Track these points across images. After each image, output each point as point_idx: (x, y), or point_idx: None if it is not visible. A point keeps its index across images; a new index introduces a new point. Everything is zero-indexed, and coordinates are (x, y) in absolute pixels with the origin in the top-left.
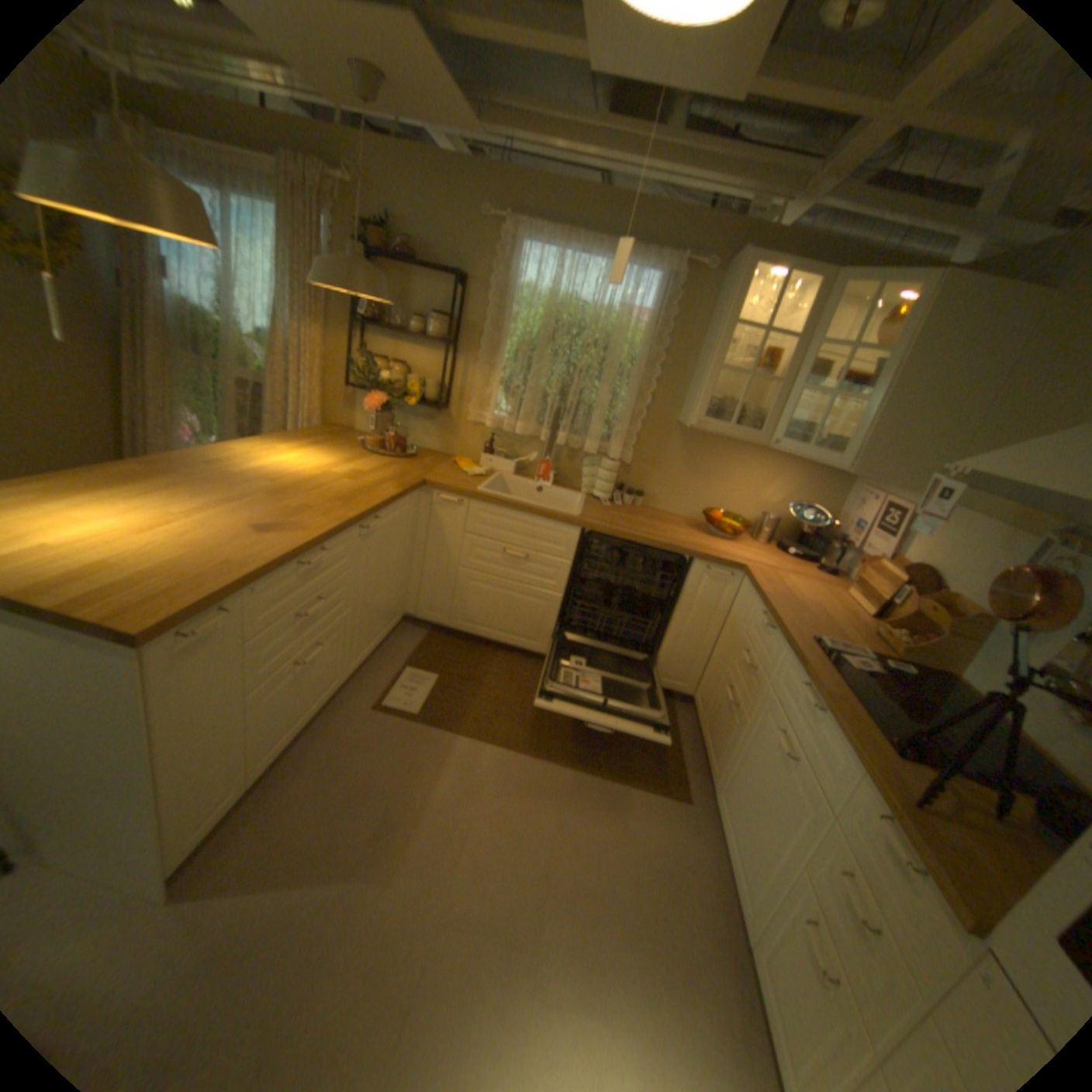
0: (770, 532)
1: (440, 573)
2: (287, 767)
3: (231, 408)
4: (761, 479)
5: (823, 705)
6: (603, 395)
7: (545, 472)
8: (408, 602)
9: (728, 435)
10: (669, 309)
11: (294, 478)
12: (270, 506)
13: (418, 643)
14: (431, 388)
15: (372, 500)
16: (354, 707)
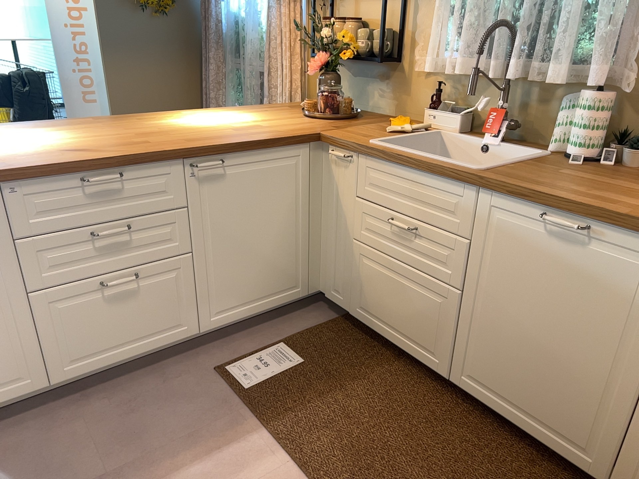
0: None
1: (340, 245)
2: (111, 387)
3: (255, 98)
4: None
5: None
6: None
7: (495, 123)
8: (321, 278)
9: None
10: None
11: (187, 128)
12: (122, 140)
13: (318, 324)
14: (377, 39)
15: (220, 142)
16: (204, 361)
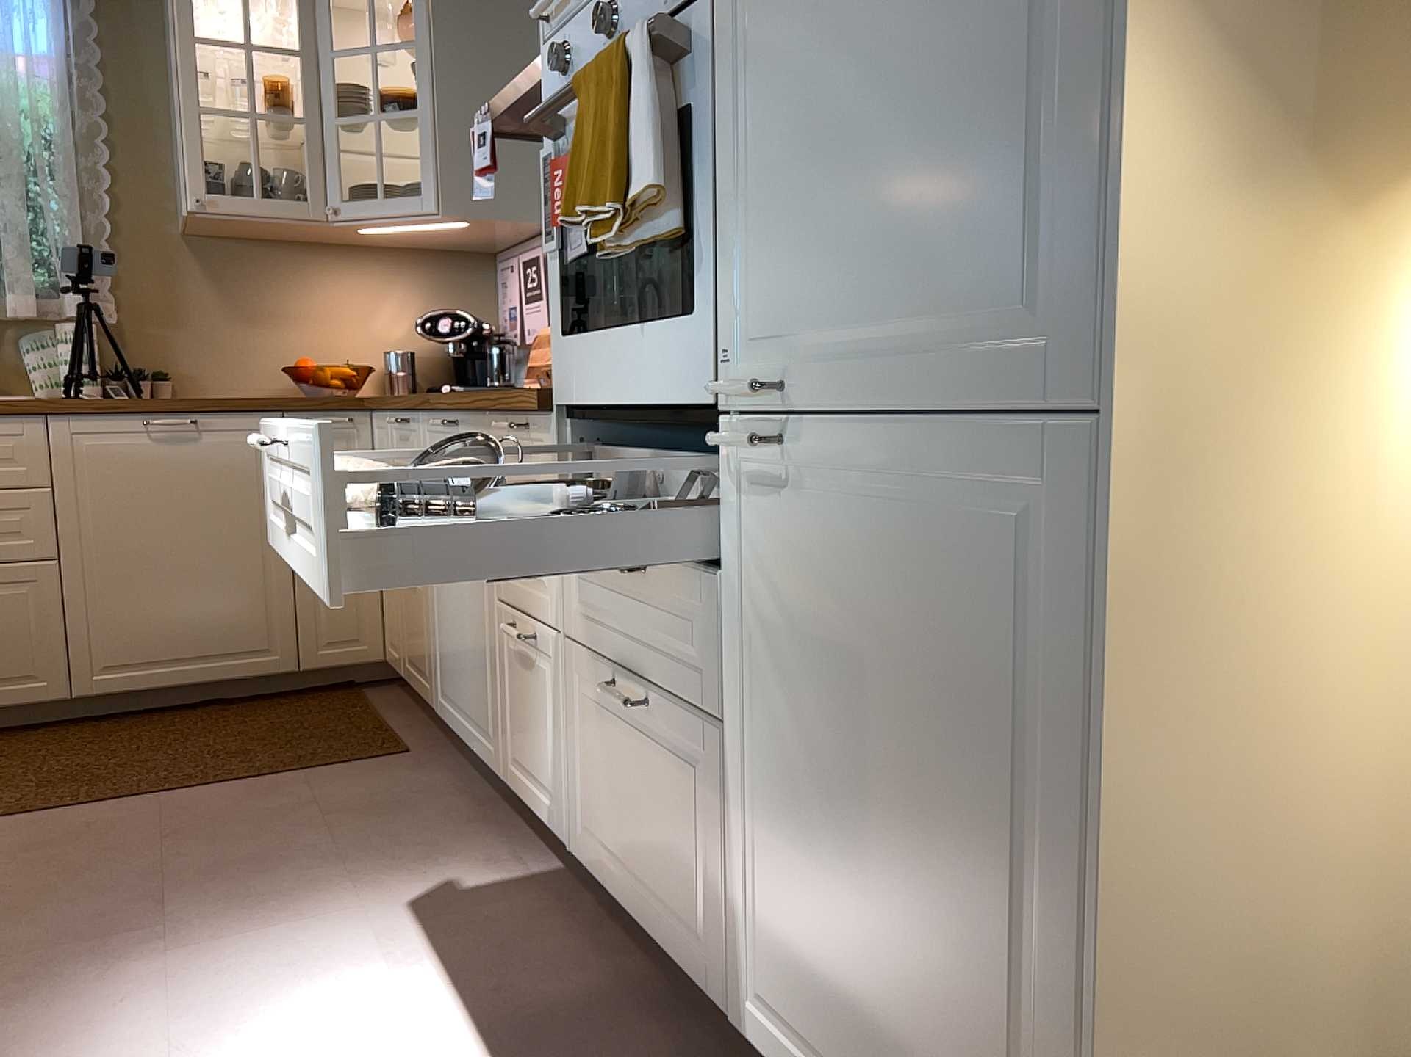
0: (406, 372)
1: None
2: None
3: None
4: (362, 302)
5: (454, 420)
6: (12, 204)
7: None
8: None
9: (260, 216)
10: (84, 50)
11: None
12: None
13: None
14: None
15: None
16: None
